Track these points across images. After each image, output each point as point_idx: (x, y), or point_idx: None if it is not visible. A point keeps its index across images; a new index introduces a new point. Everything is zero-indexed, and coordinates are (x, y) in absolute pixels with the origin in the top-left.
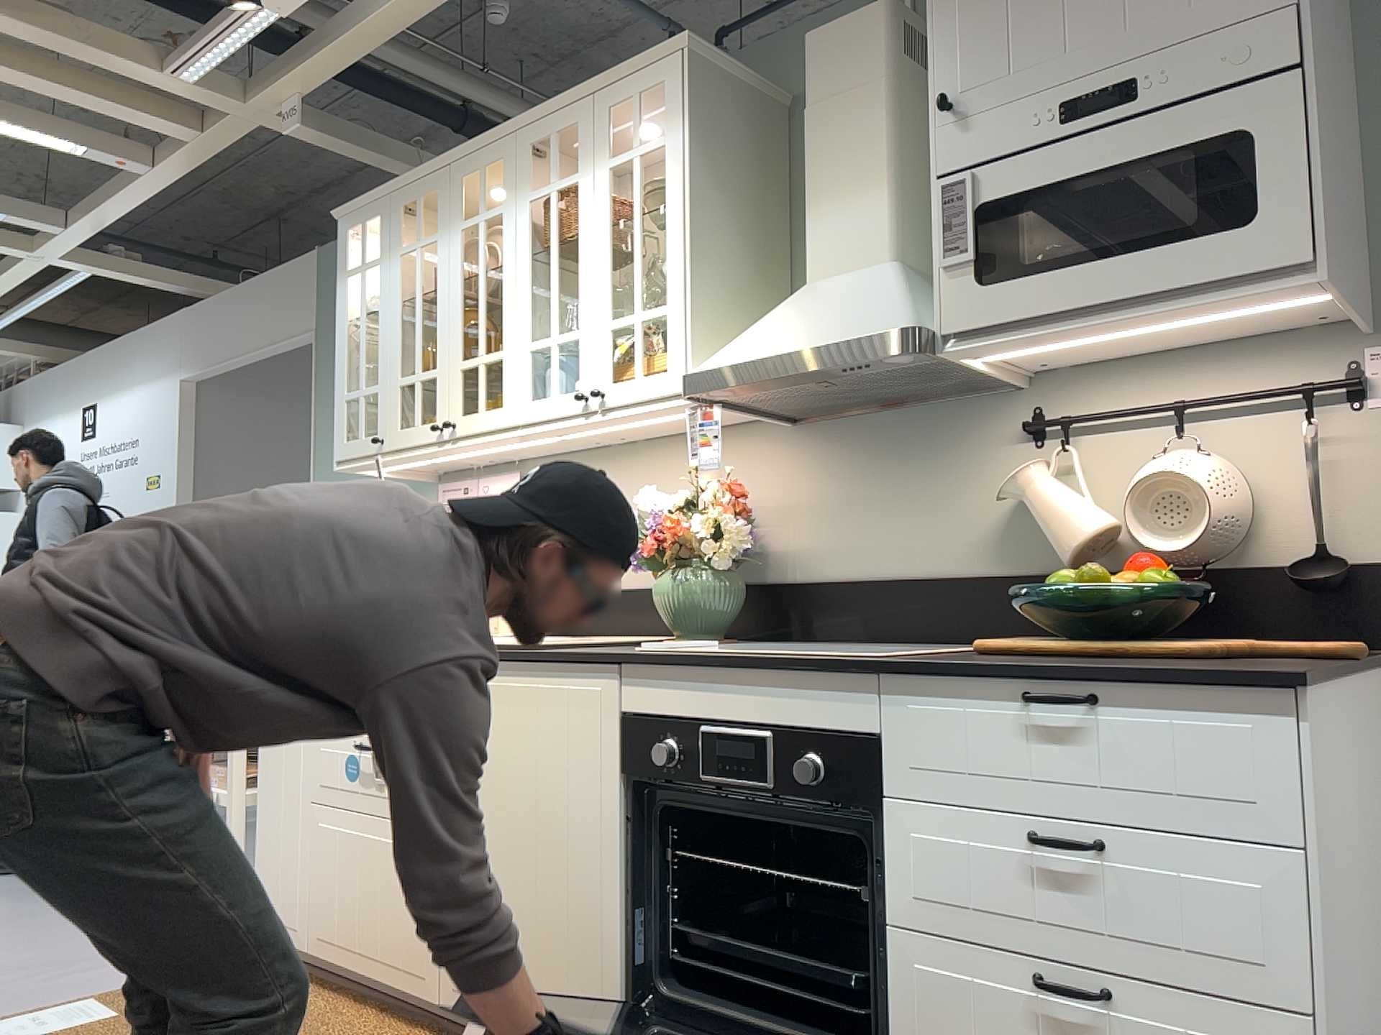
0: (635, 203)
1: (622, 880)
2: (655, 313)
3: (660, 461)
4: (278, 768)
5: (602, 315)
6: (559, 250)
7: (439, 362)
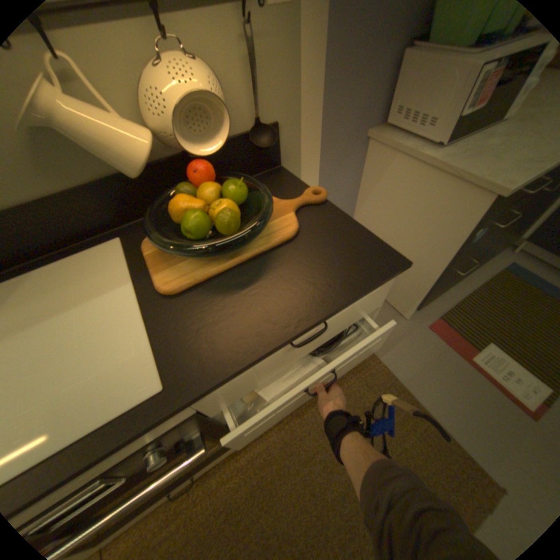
0: None
1: None
2: None
3: None
4: None
5: None
6: None
7: None
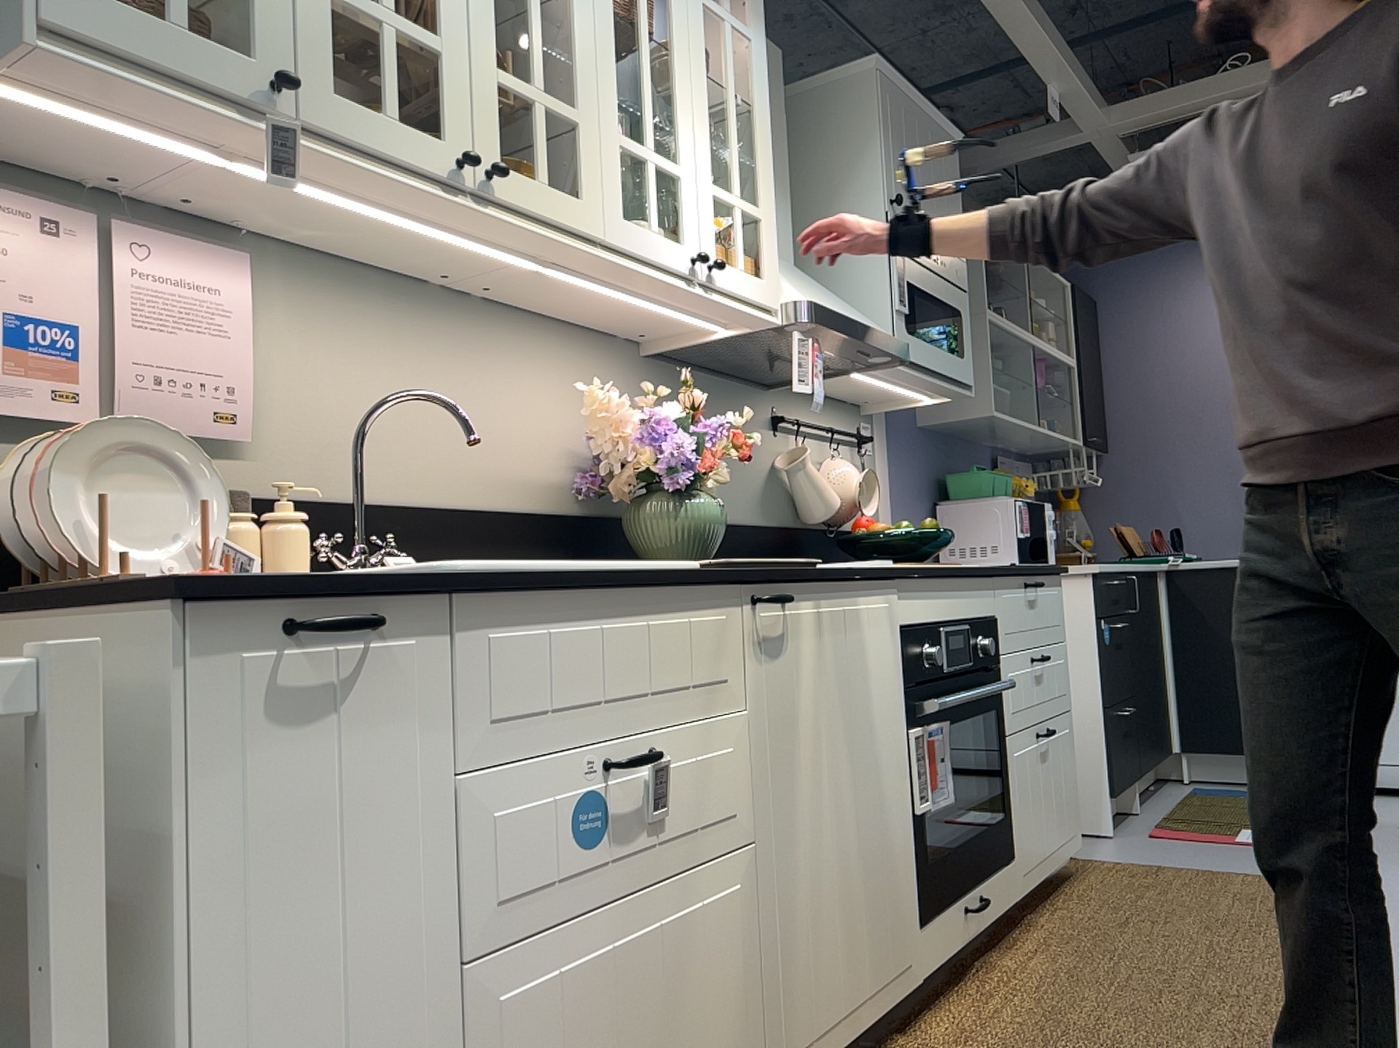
0: (731, 75)
1: (908, 787)
2: (755, 213)
3: (509, 341)
4: (309, 943)
5: (707, 173)
6: (644, 39)
7: (449, 33)
